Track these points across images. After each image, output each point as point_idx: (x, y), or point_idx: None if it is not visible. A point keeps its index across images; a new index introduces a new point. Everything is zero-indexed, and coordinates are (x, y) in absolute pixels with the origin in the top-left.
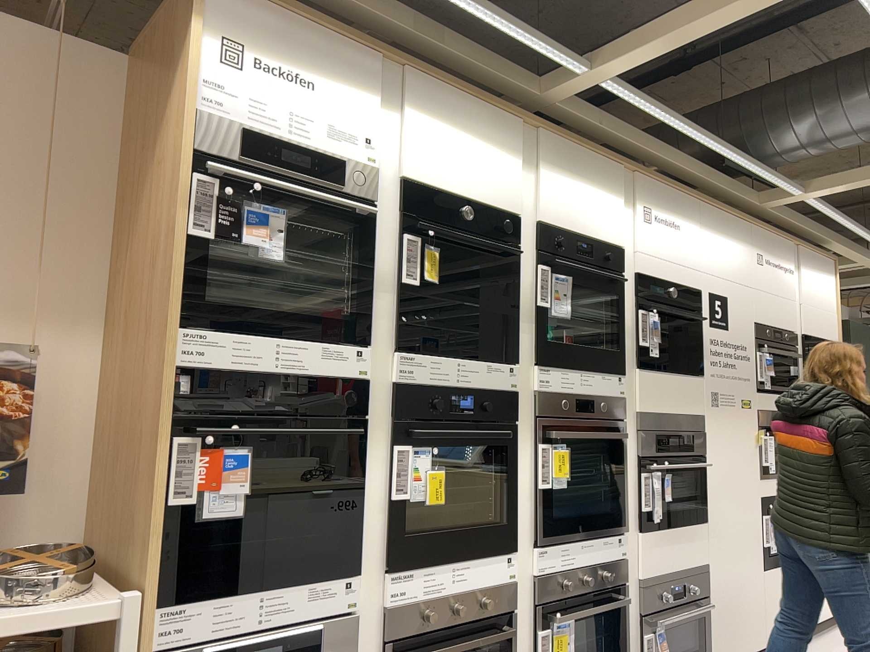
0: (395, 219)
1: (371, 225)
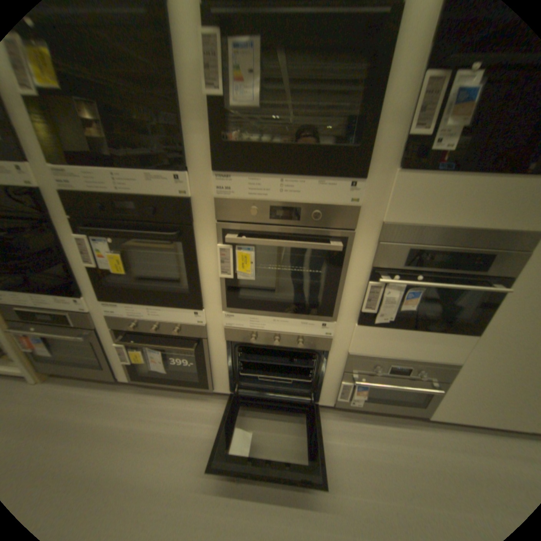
0: None
1: None
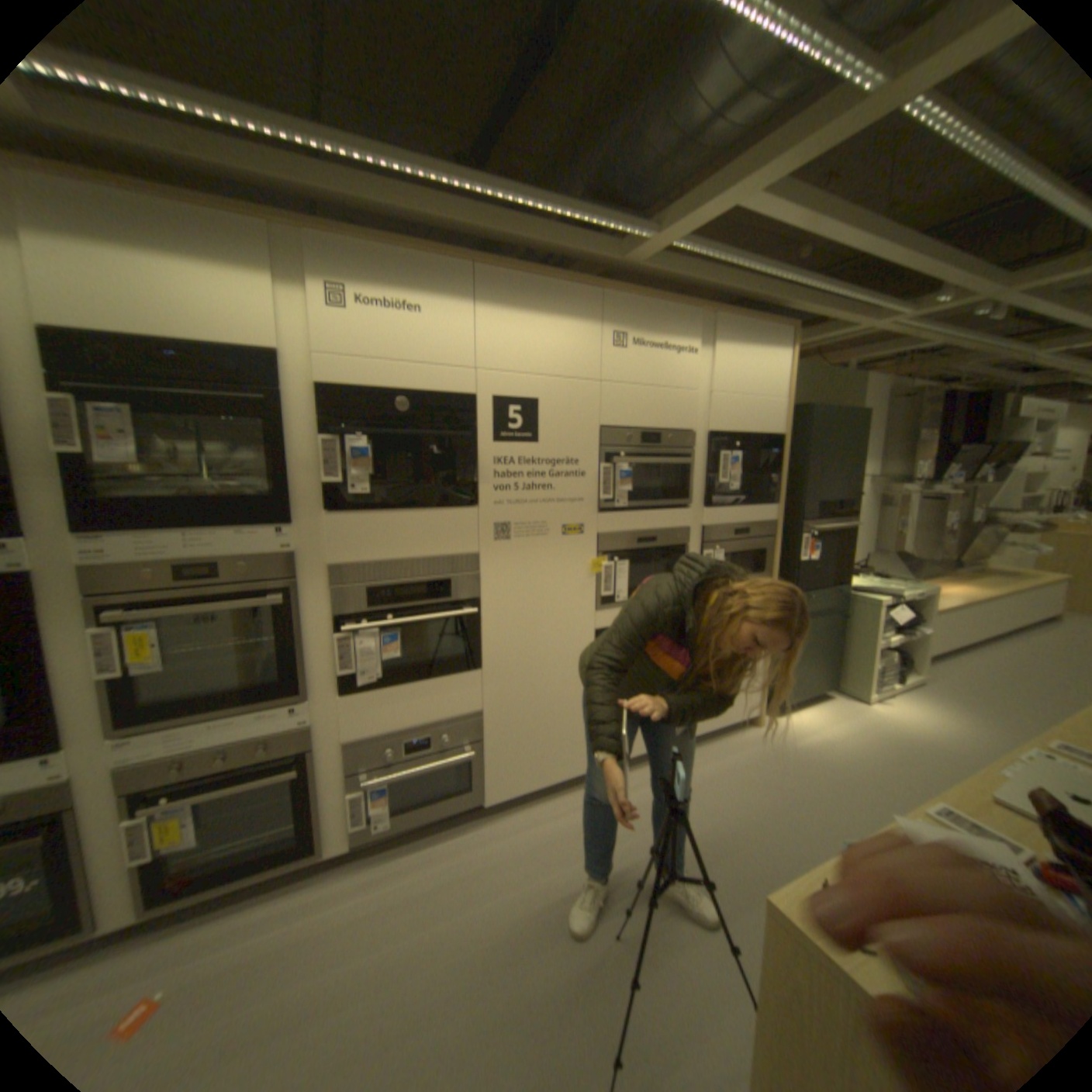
0: None
1: None
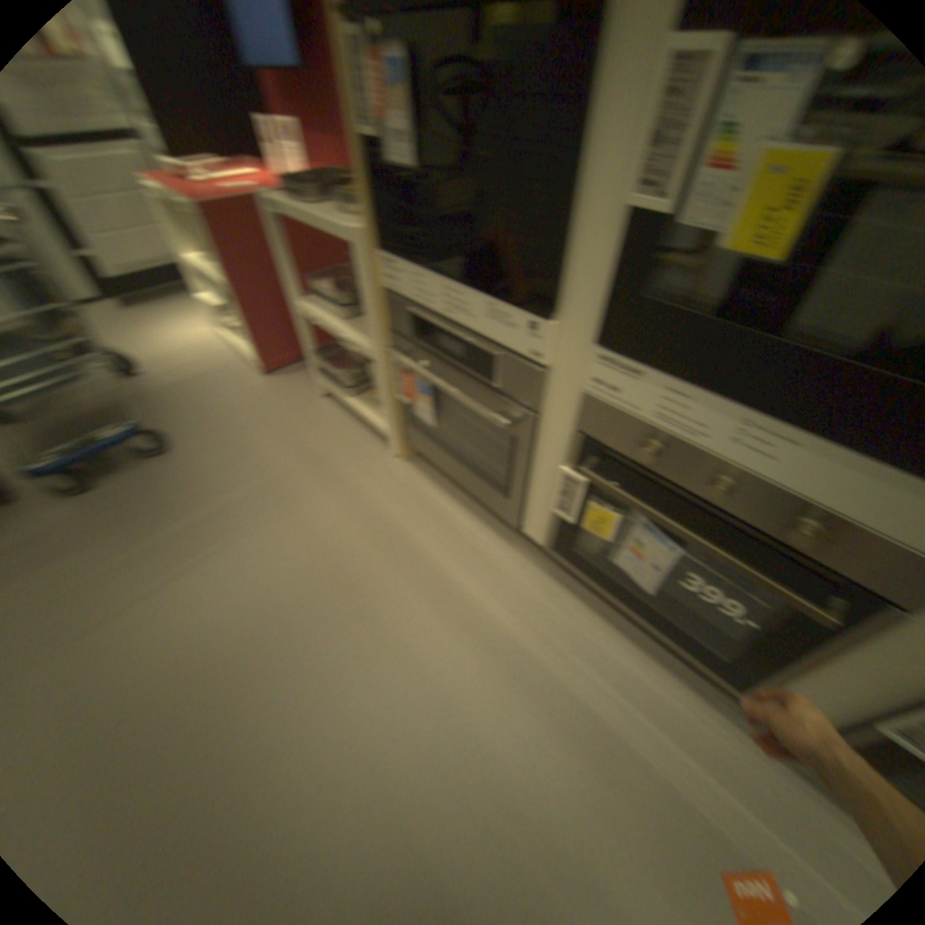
0: None
1: None
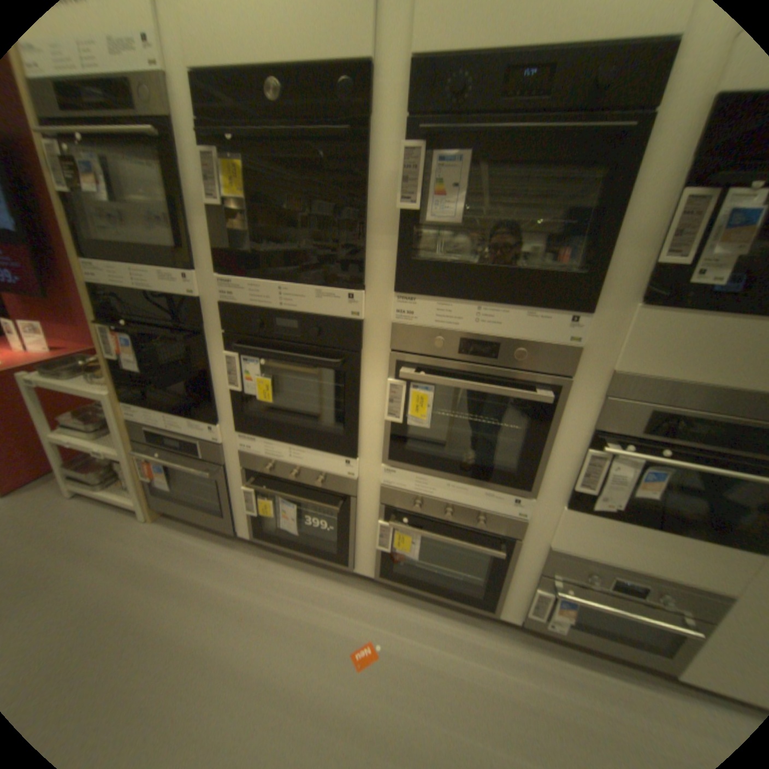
0: (193, 128)
1: (165, 145)
